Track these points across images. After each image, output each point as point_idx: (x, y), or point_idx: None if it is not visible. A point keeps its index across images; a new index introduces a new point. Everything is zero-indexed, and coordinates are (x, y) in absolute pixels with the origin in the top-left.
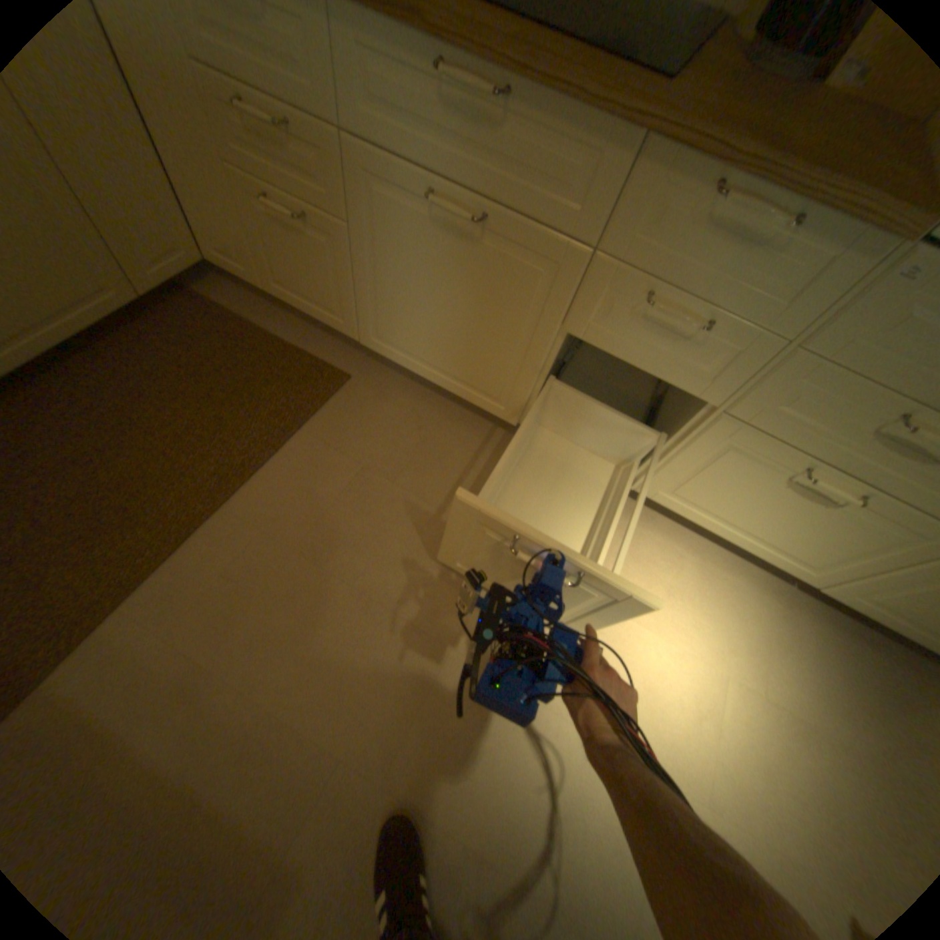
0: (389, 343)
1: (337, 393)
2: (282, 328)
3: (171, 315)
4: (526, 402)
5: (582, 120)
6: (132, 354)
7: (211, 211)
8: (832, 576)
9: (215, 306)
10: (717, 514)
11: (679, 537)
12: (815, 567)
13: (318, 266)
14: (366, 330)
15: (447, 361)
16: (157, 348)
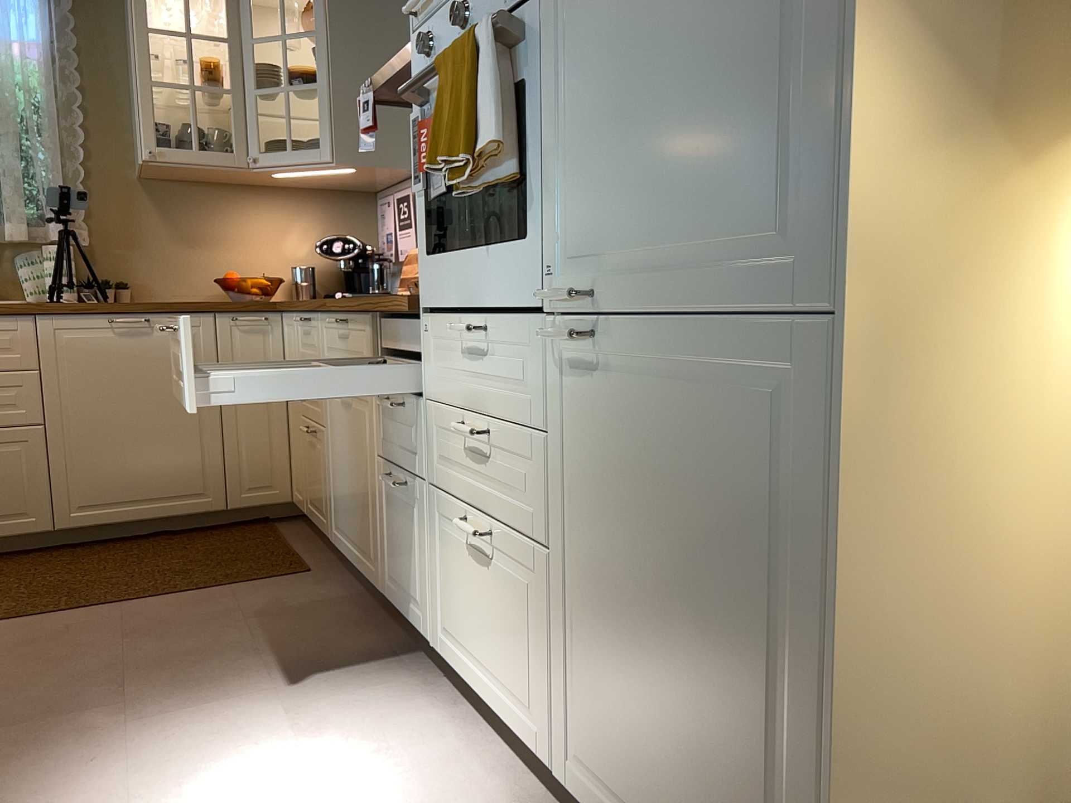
0: (338, 531)
1: (286, 578)
2: (303, 546)
3: (242, 531)
4: (380, 553)
5: (359, 321)
6: (191, 541)
7: (296, 454)
8: (548, 733)
9: (275, 531)
10: (470, 655)
11: (469, 736)
12: (535, 720)
13: (319, 471)
14: (331, 523)
15: (353, 530)
16: (208, 541)
